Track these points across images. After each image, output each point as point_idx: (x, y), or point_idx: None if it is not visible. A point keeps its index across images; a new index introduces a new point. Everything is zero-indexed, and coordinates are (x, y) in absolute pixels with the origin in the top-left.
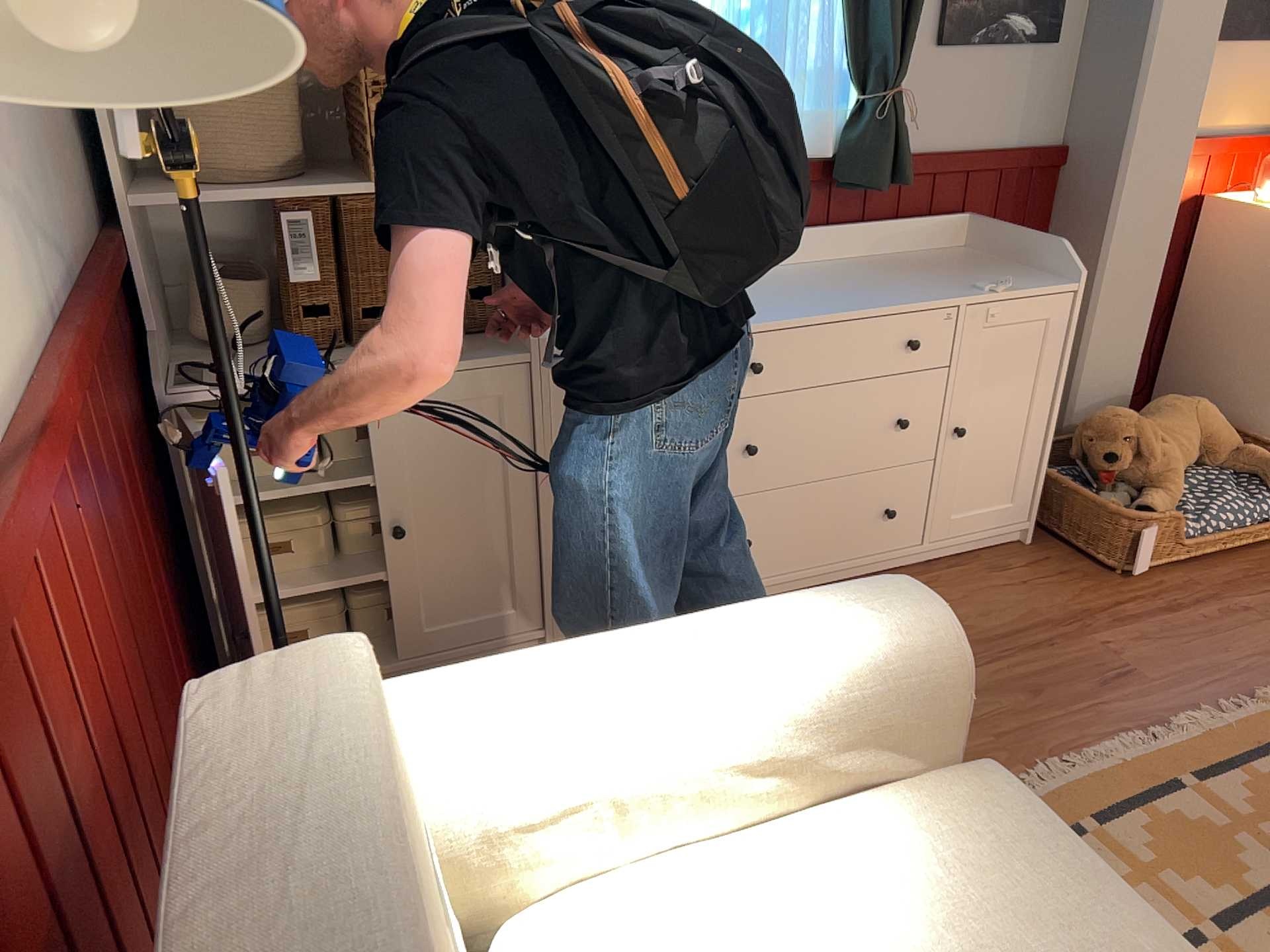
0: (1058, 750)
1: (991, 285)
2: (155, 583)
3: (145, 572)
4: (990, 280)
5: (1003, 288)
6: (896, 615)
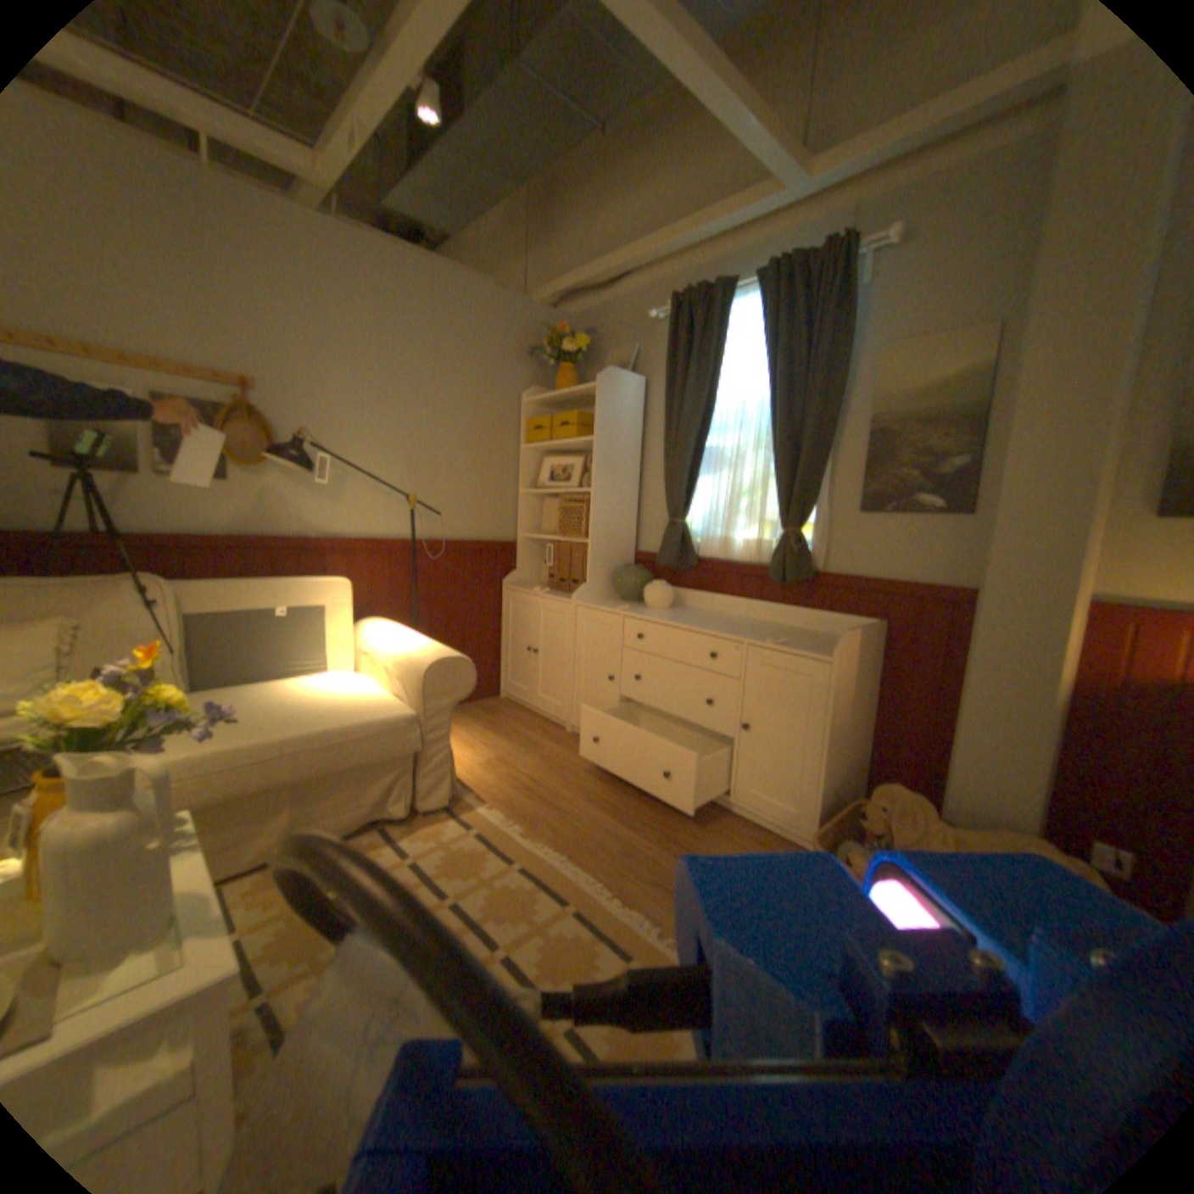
0: (578, 864)
1: (773, 640)
2: (457, 620)
3: (449, 612)
4: (790, 642)
5: (772, 642)
6: (434, 654)
